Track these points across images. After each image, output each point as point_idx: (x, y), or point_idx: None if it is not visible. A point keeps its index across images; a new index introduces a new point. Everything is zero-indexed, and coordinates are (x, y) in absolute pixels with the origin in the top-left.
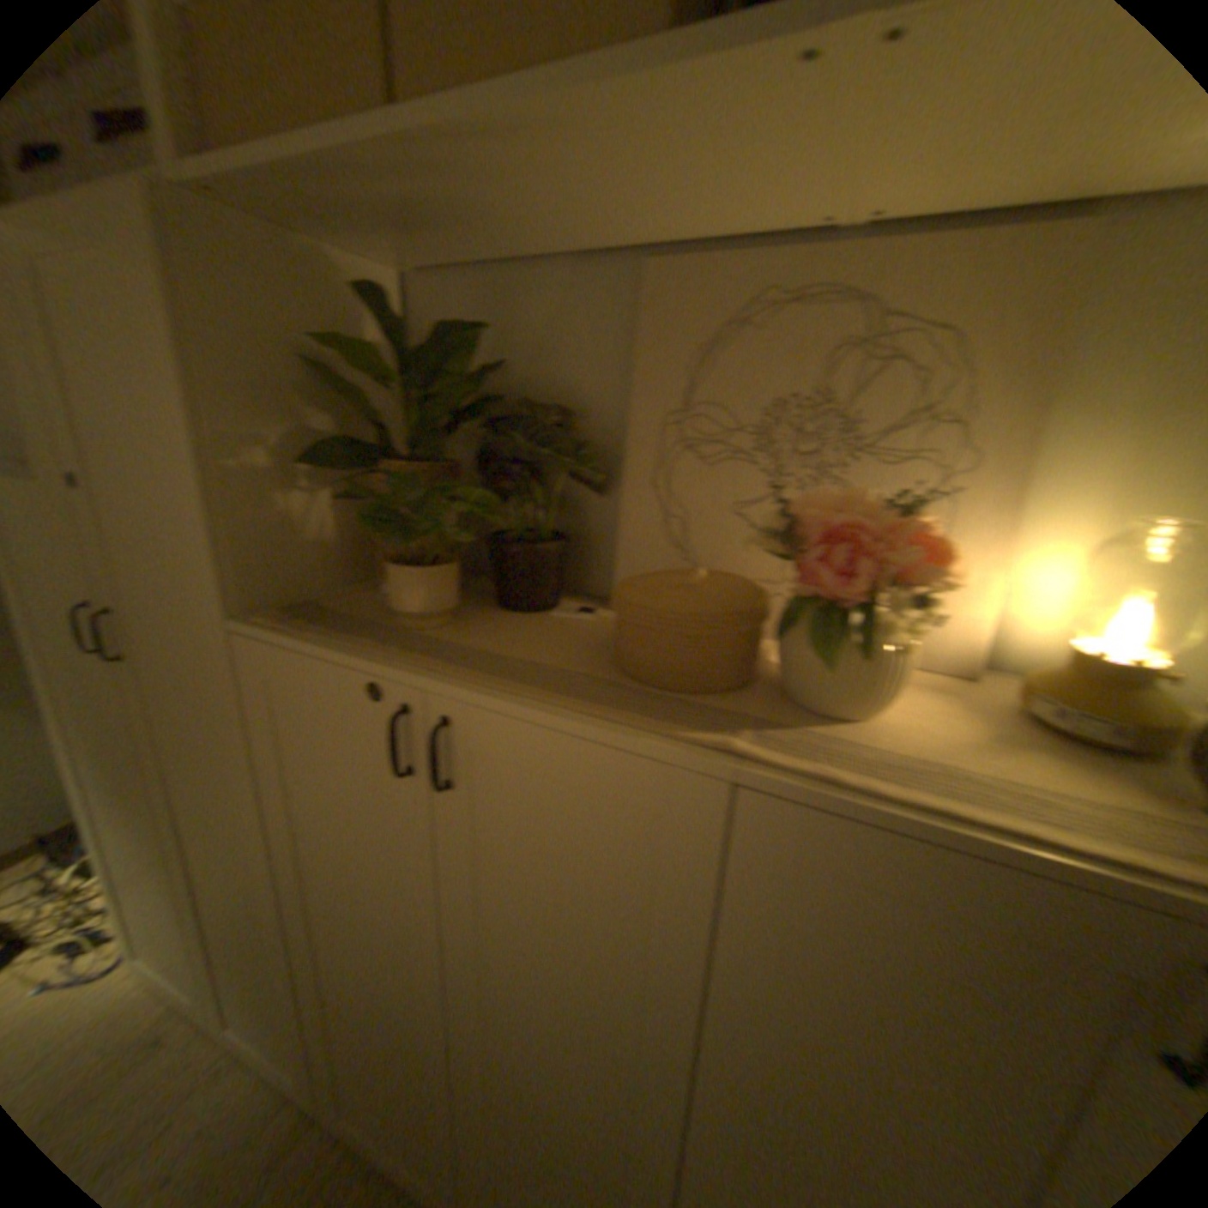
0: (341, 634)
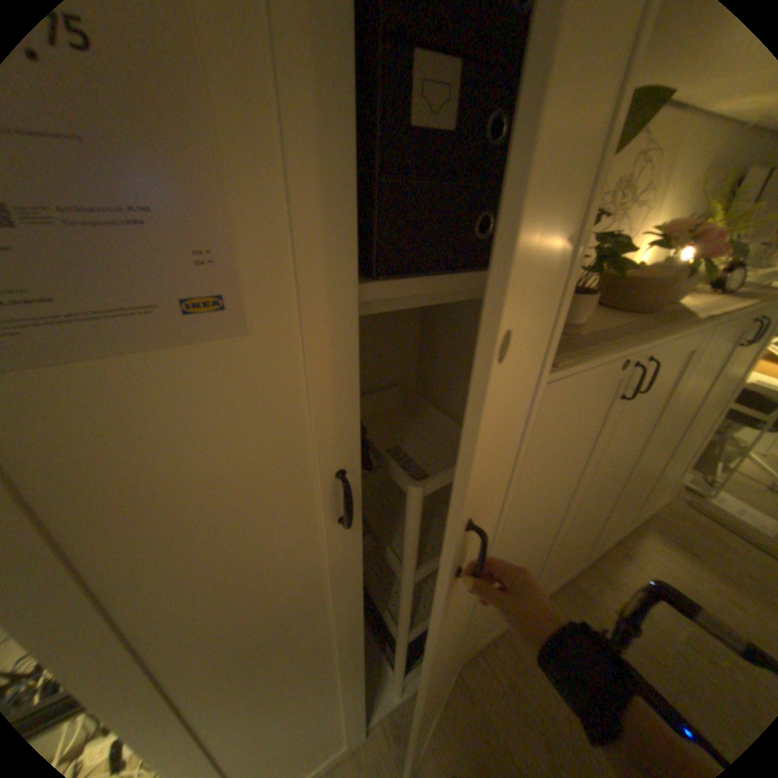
0: (592, 347)
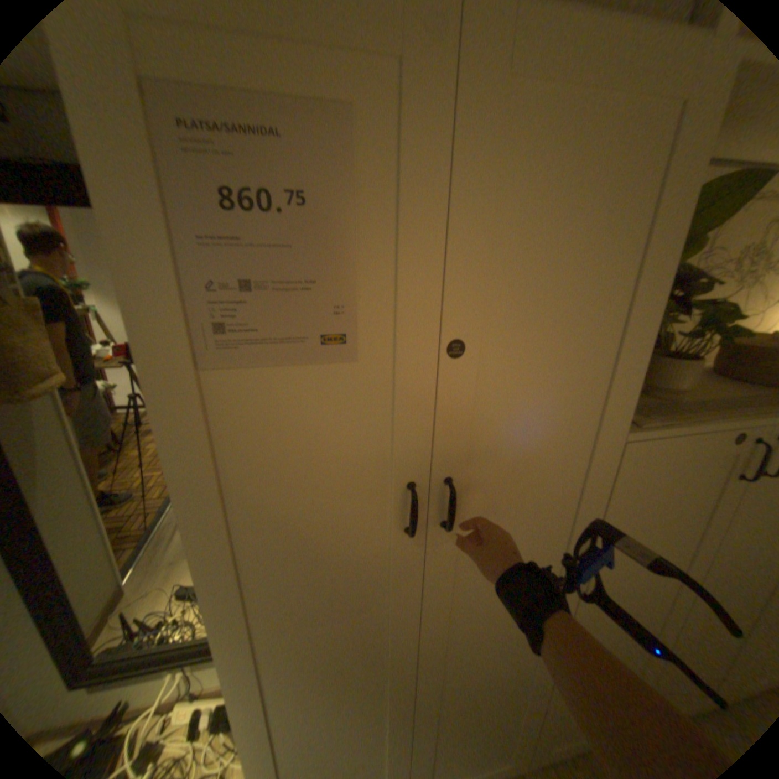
0: (693, 414)
